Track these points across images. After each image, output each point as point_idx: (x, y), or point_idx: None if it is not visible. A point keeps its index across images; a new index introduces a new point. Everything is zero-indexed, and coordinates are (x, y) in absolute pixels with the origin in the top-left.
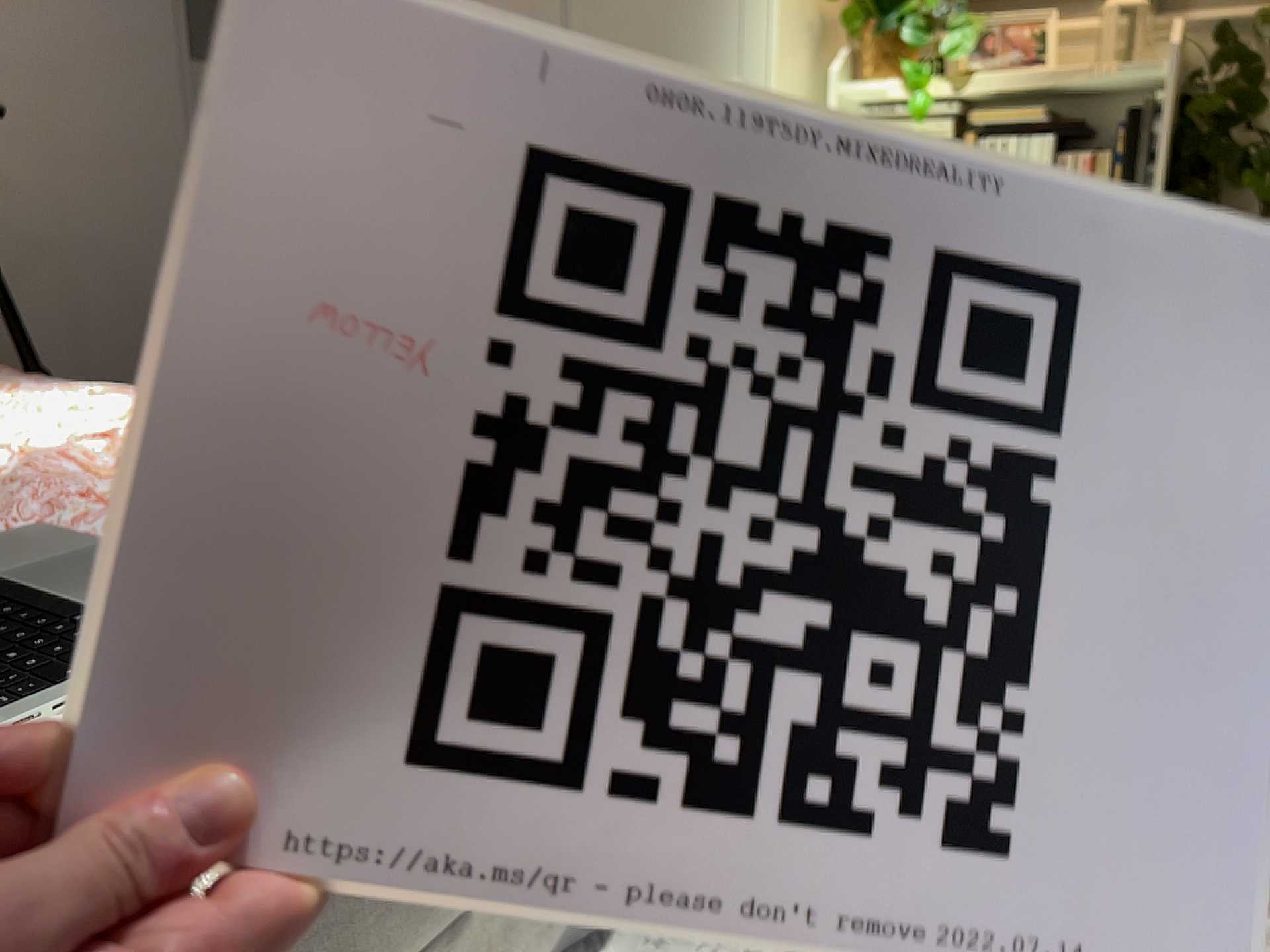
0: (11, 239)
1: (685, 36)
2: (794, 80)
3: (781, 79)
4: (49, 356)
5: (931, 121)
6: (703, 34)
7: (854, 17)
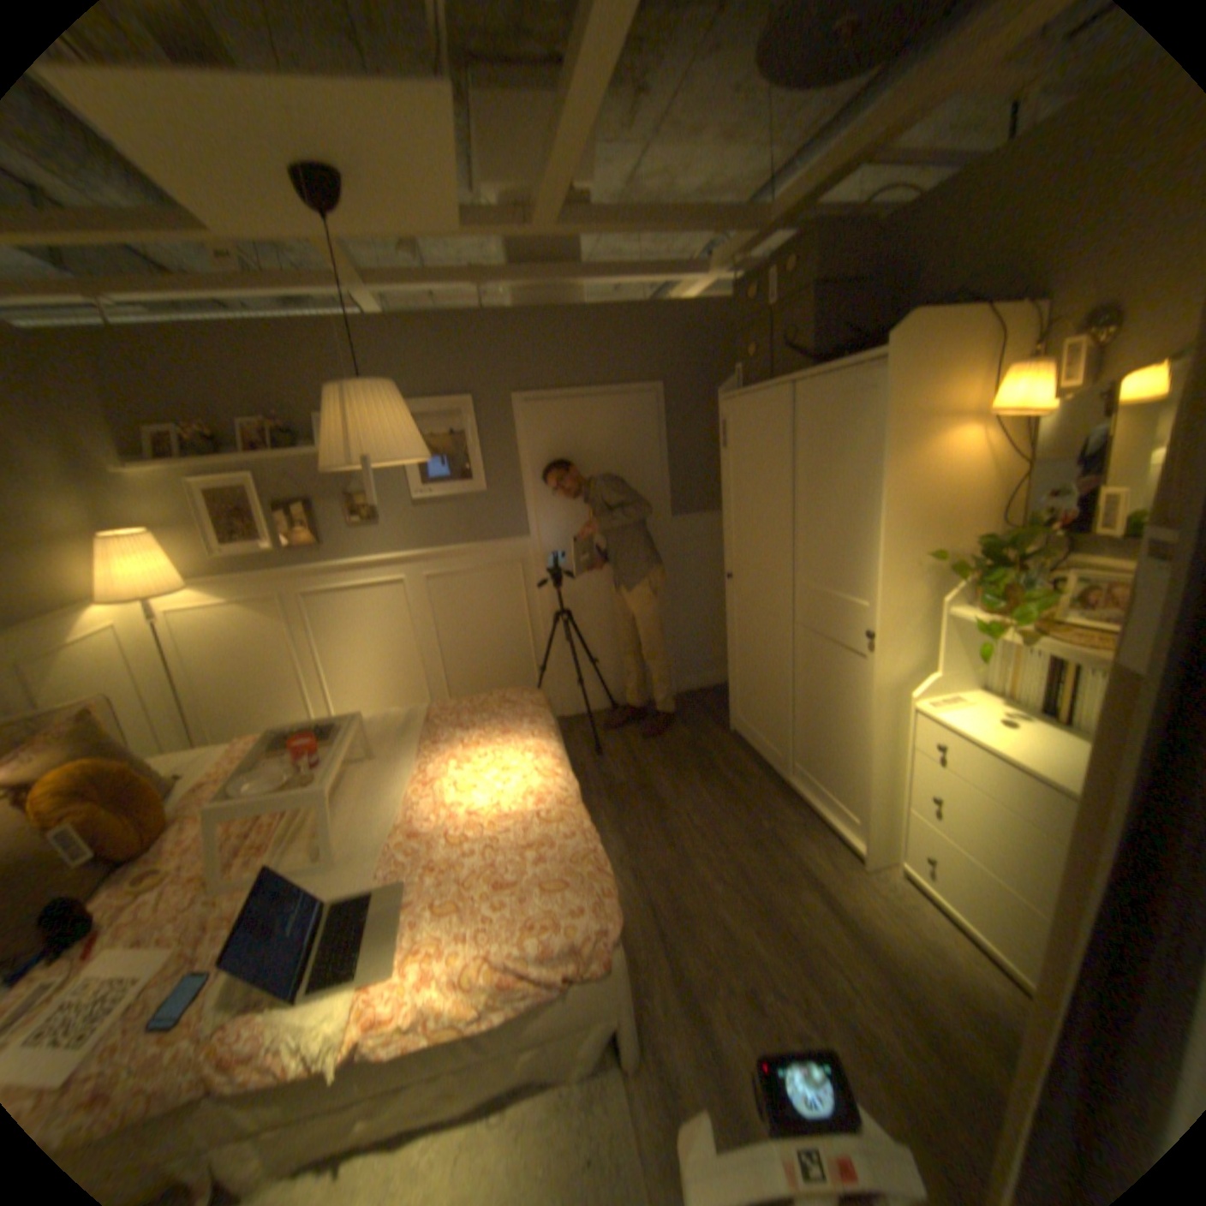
0: (590, 608)
1: (846, 570)
2: (909, 608)
3: (889, 614)
4: (603, 650)
5: (1043, 637)
6: (853, 572)
7: (964, 569)
